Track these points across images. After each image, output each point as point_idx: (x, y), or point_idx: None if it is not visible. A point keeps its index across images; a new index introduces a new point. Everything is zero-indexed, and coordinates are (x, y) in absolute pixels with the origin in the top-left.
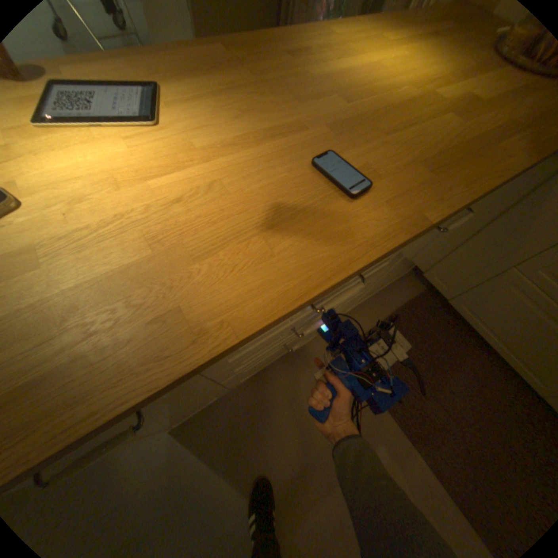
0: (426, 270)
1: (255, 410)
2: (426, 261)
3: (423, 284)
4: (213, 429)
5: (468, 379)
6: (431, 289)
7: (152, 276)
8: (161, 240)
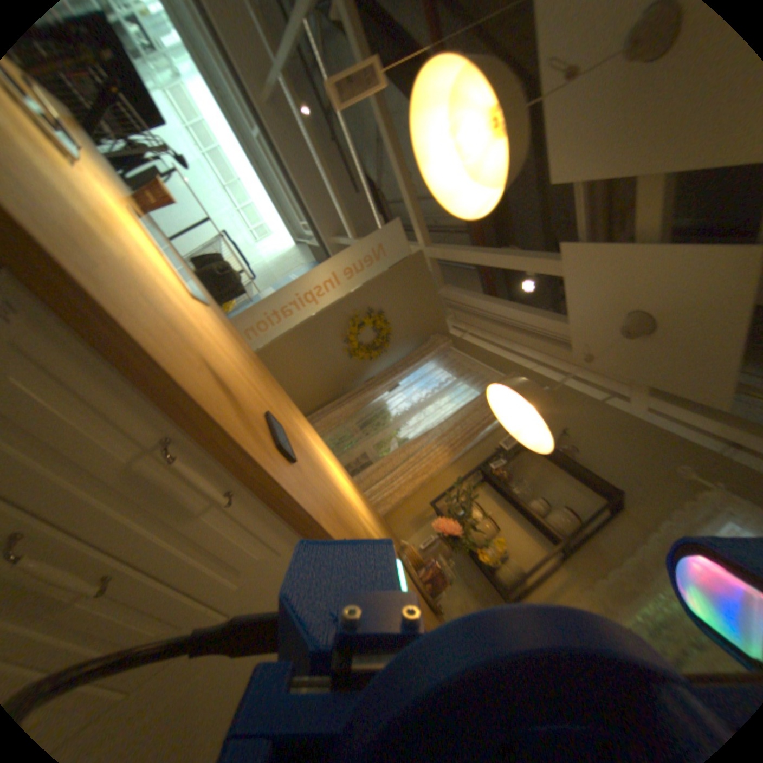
0: None
1: None
2: None
3: None
4: None
5: None
6: None
7: (103, 257)
8: (133, 277)
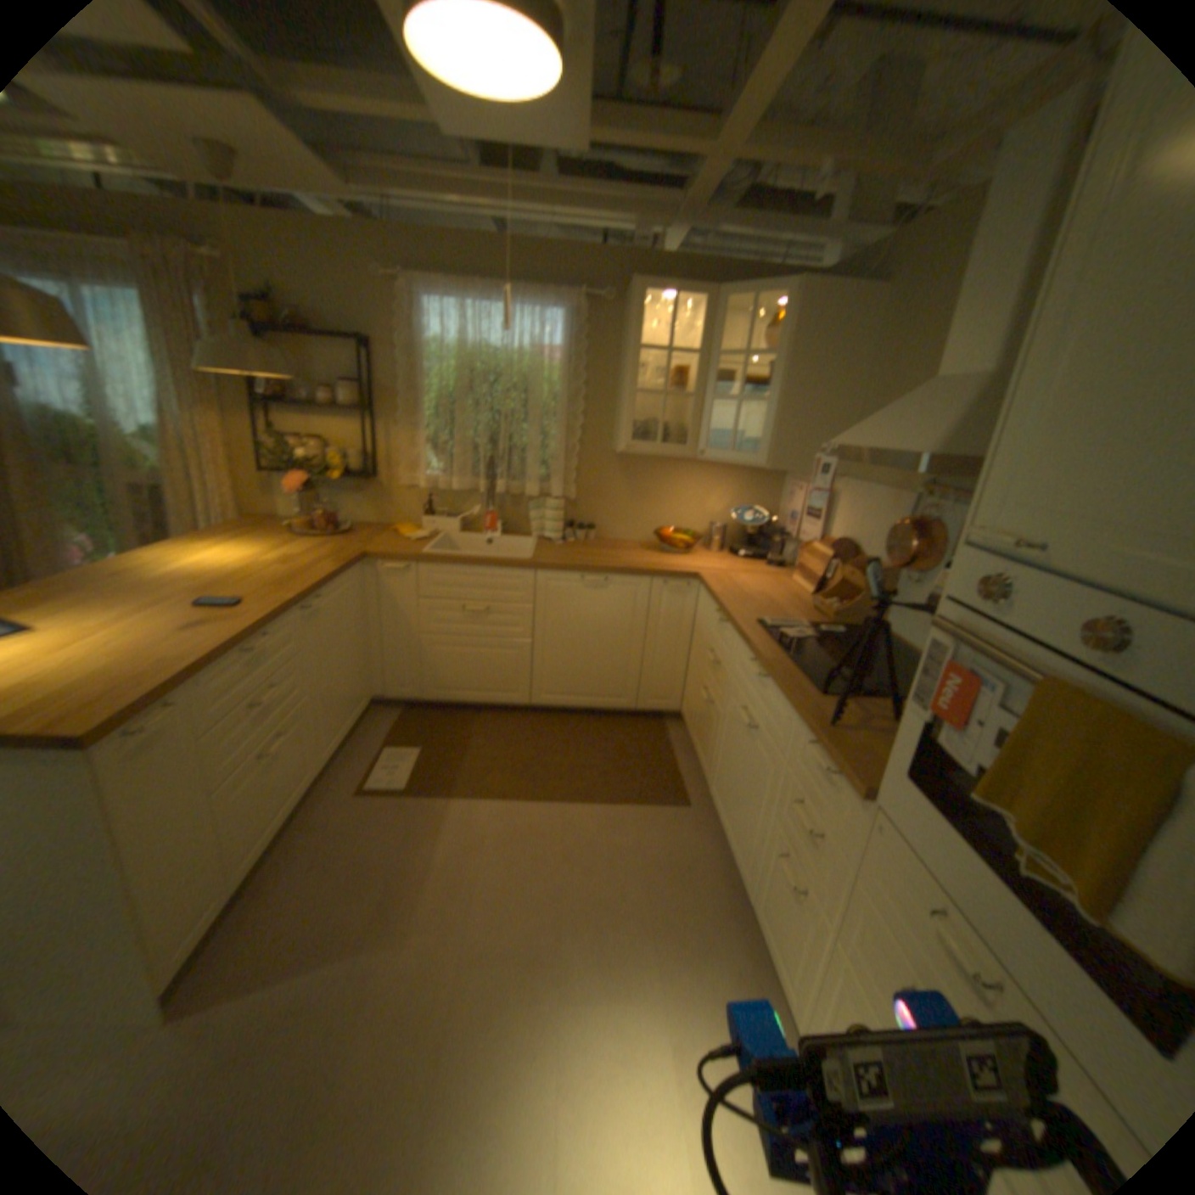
0: (384, 691)
1: (284, 906)
2: (376, 683)
3: (398, 708)
4: (238, 962)
5: (483, 735)
6: (407, 706)
7: (131, 659)
8: (119, 652)
